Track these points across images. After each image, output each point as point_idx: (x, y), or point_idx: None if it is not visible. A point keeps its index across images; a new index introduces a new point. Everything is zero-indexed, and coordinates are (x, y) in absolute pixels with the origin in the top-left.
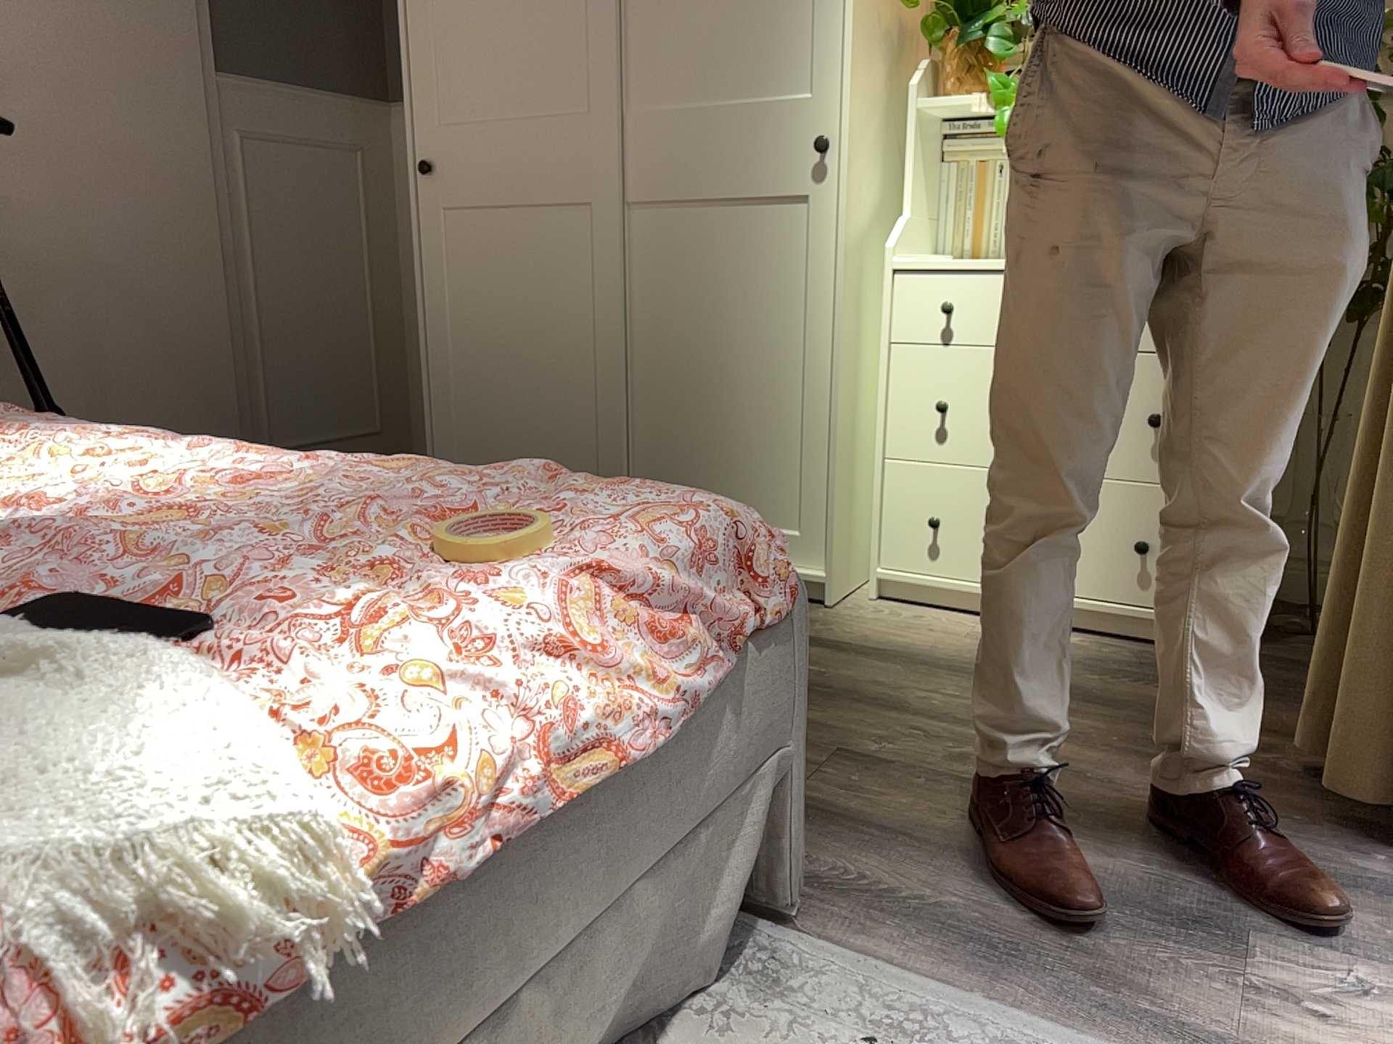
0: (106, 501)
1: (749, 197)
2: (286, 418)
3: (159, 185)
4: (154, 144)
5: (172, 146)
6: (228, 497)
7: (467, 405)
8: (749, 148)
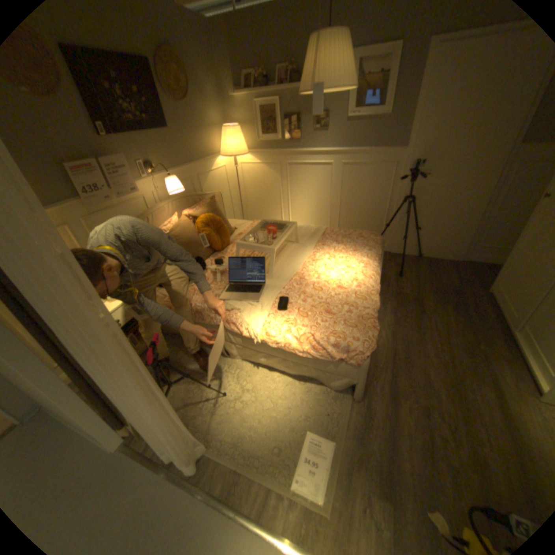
0: (326, 280)
1: None
2: (491, 239)
3: (477, 178)
4: (481, 168)
5: (487, 168)
6: (333, 289)
7: (515, 267)
8: None
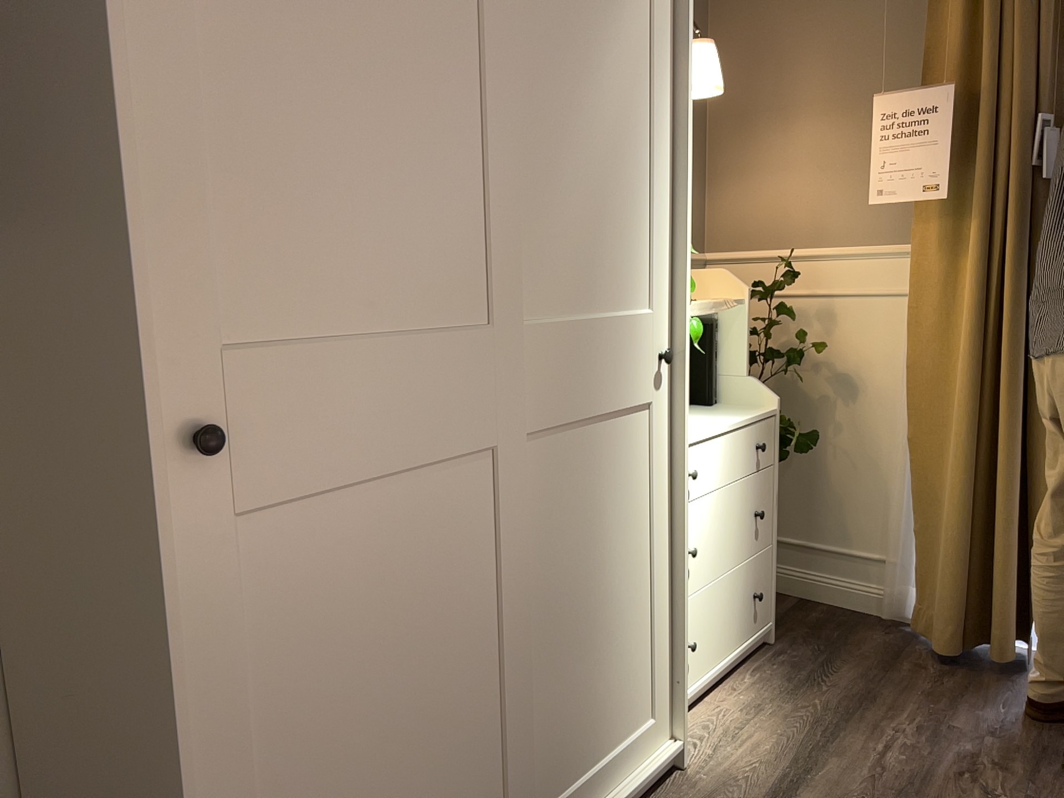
0: None
1: (617, 409)
2: None
3: None
4: None
5: None
6: None
7: None
8: (619, 360)
